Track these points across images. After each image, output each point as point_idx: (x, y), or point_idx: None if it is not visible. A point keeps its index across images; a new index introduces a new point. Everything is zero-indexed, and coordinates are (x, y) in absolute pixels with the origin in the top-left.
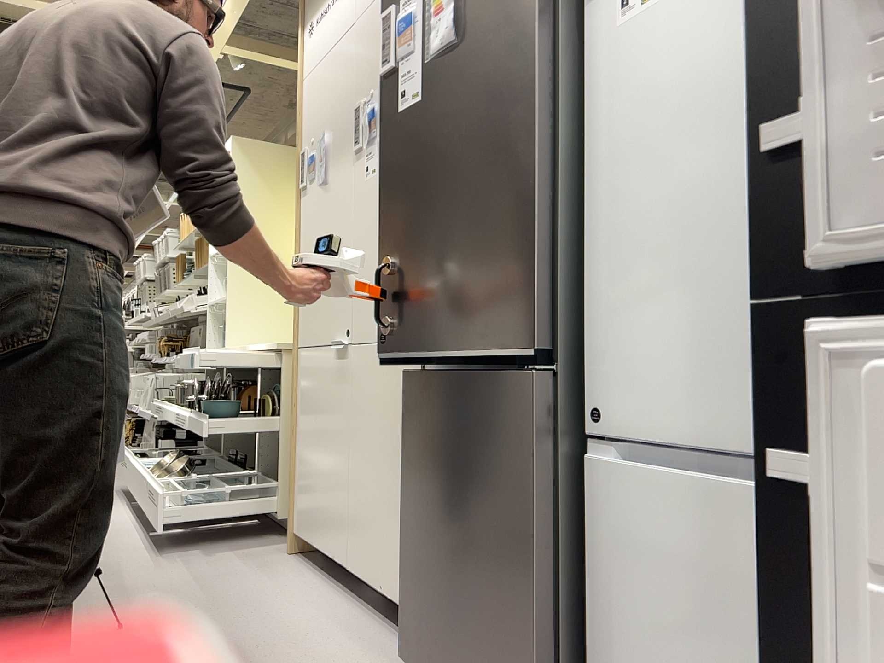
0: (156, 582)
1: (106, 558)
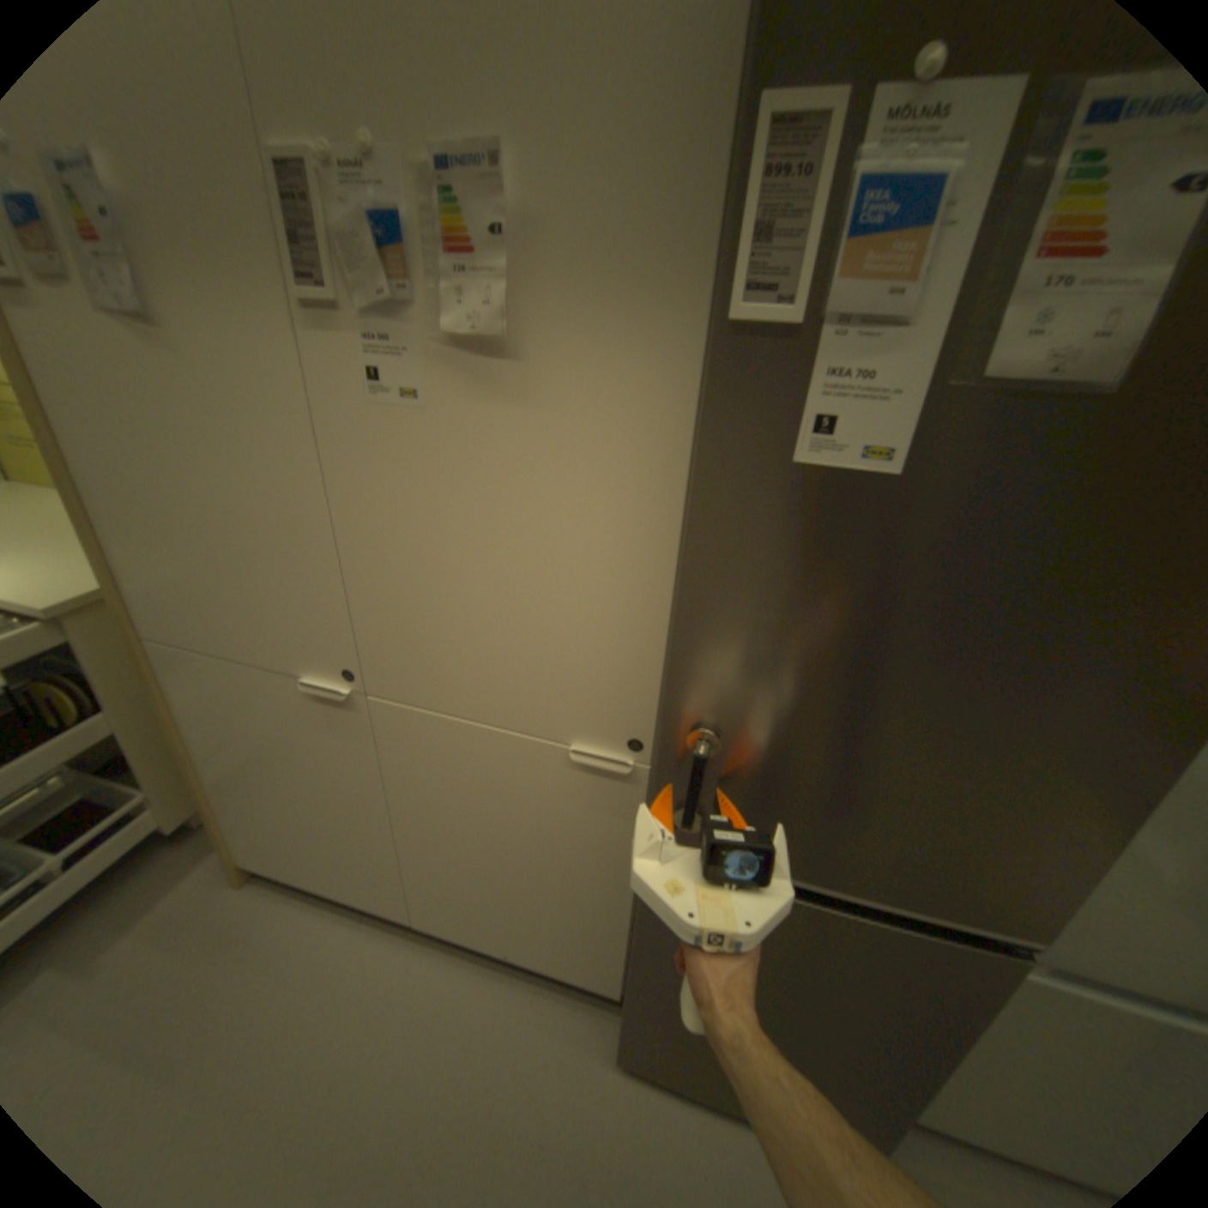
0: None
1: None
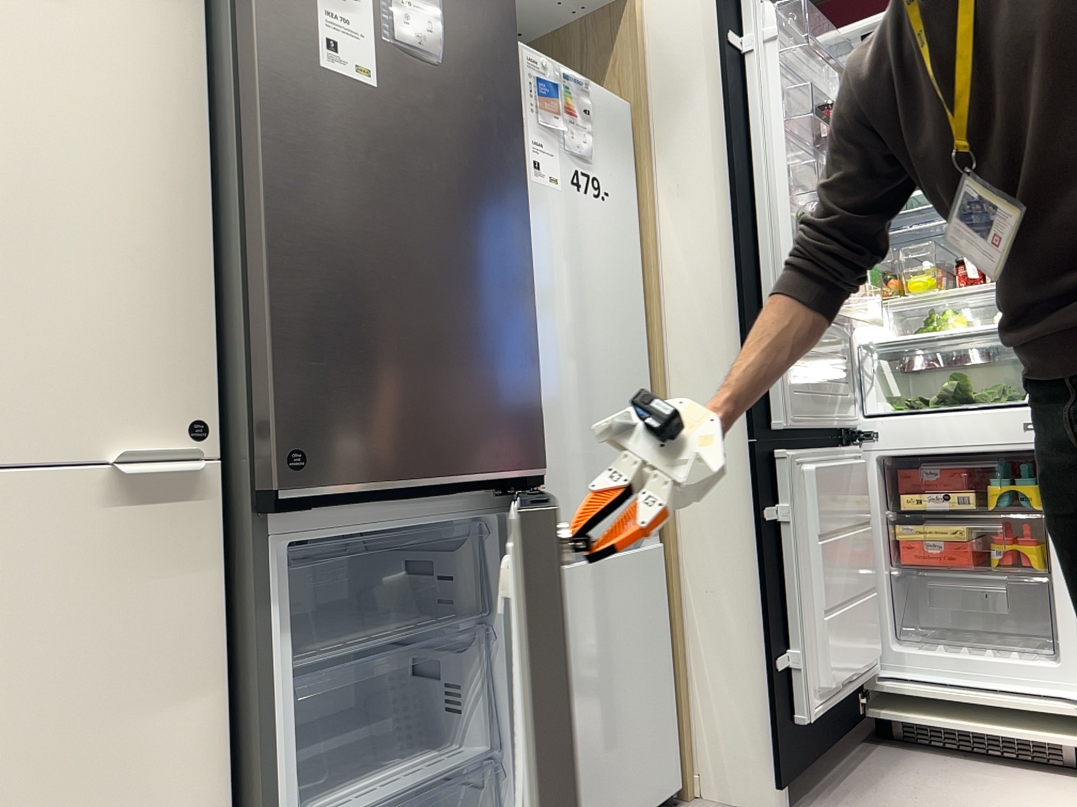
0: None
1: None
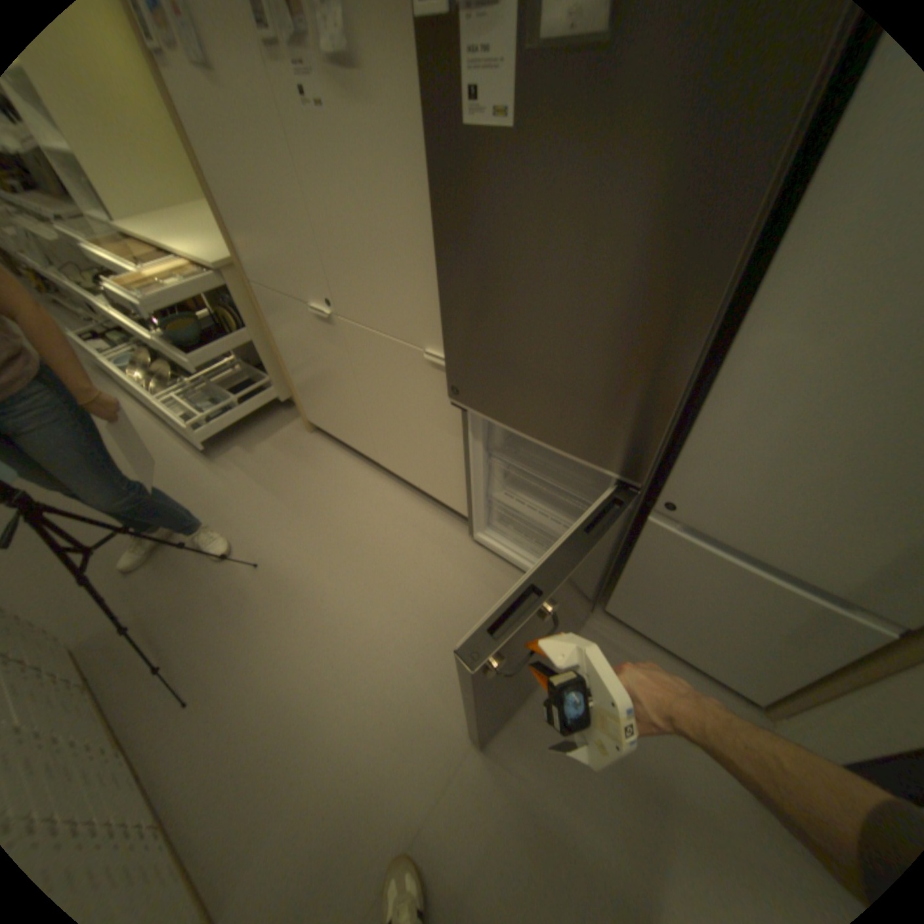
0: (236, 498)
1: (171, 478)
